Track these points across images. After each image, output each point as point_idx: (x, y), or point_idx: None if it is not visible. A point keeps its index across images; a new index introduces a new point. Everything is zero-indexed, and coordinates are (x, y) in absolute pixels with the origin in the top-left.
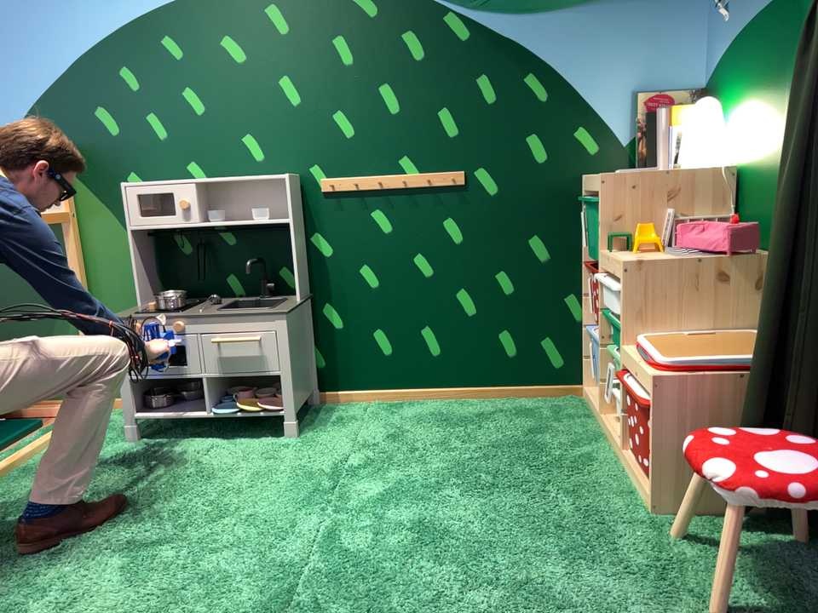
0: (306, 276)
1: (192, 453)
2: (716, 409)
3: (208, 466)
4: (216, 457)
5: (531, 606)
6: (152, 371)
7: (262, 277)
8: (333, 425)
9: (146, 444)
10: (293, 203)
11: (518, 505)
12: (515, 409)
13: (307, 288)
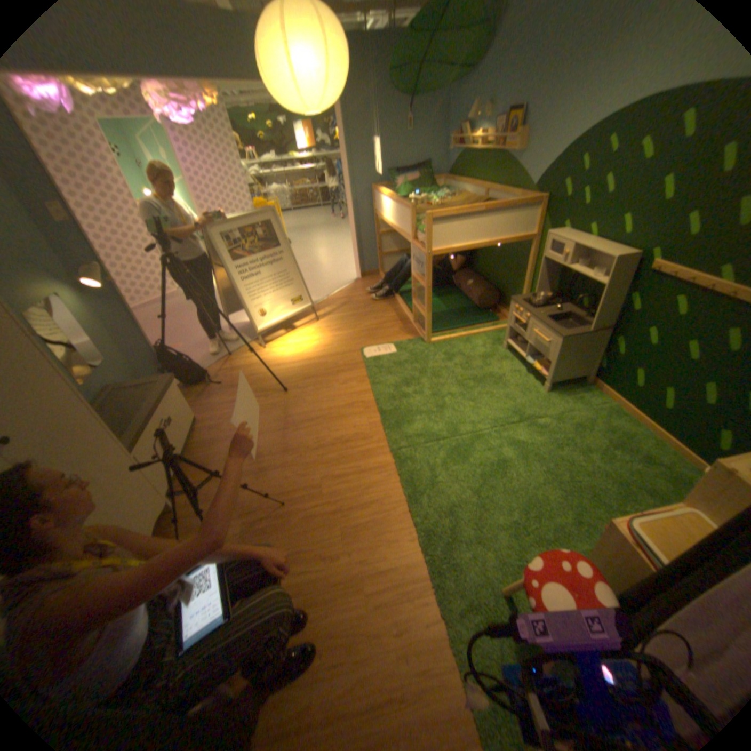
0: (617, 316)
1: (509, 369)
2: (632, 574)
3: (502, 379)
4: (511, 378)
5: (472, 513)
6: (519, 327)
7: (596, 304)
8: (573, 399)
9: (505, 354)
10: (628, 270)
11: (548, 498)
12: (681, 477)
13: (615, 323)
